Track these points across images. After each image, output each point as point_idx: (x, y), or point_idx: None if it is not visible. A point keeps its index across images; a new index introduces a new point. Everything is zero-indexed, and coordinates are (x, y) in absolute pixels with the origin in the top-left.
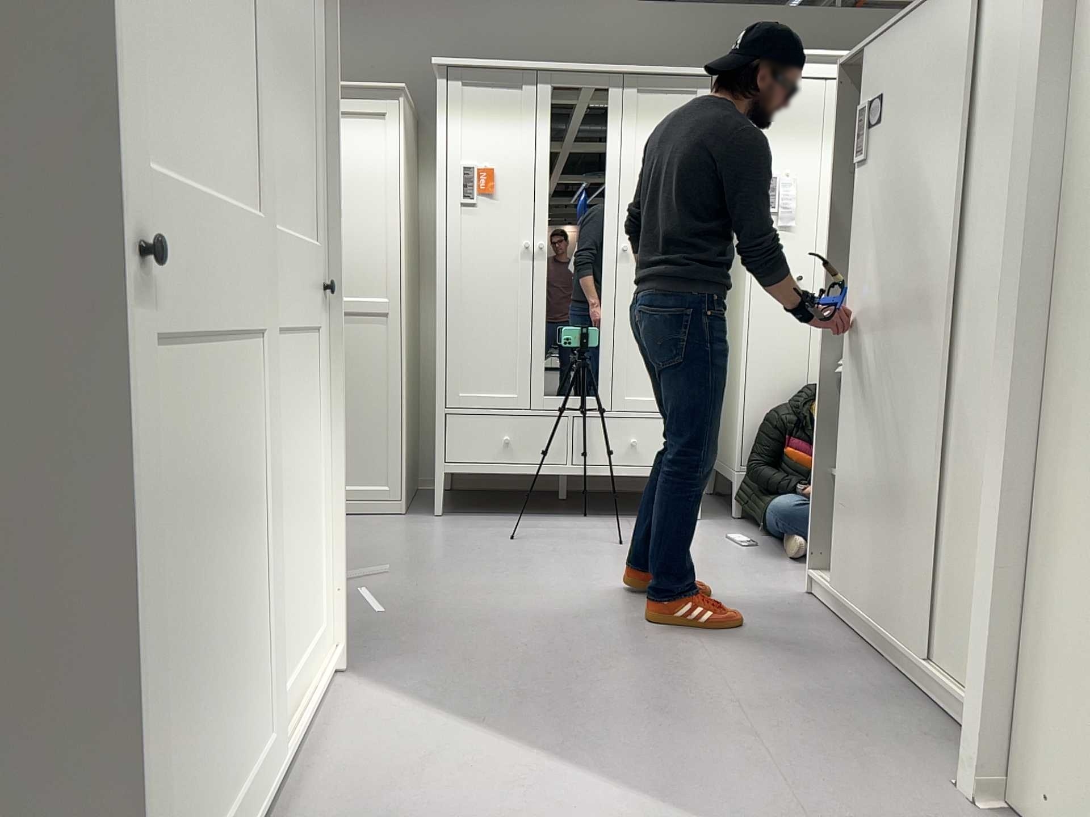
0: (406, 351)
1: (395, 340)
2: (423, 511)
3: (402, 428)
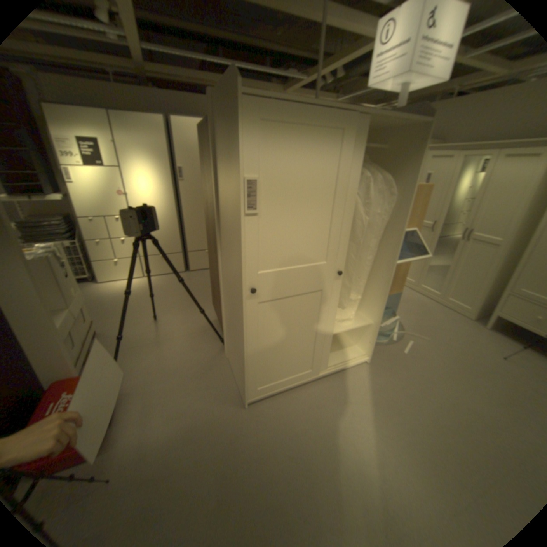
0: (504, 263)
1: (498, 257)
2: (484, 324)
3: (486, 292)
